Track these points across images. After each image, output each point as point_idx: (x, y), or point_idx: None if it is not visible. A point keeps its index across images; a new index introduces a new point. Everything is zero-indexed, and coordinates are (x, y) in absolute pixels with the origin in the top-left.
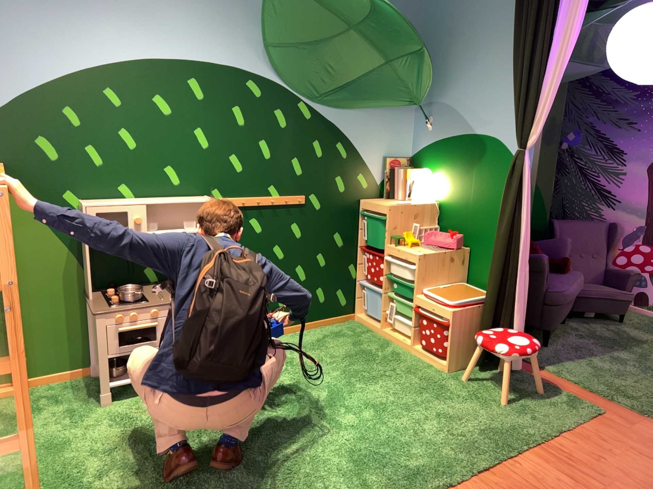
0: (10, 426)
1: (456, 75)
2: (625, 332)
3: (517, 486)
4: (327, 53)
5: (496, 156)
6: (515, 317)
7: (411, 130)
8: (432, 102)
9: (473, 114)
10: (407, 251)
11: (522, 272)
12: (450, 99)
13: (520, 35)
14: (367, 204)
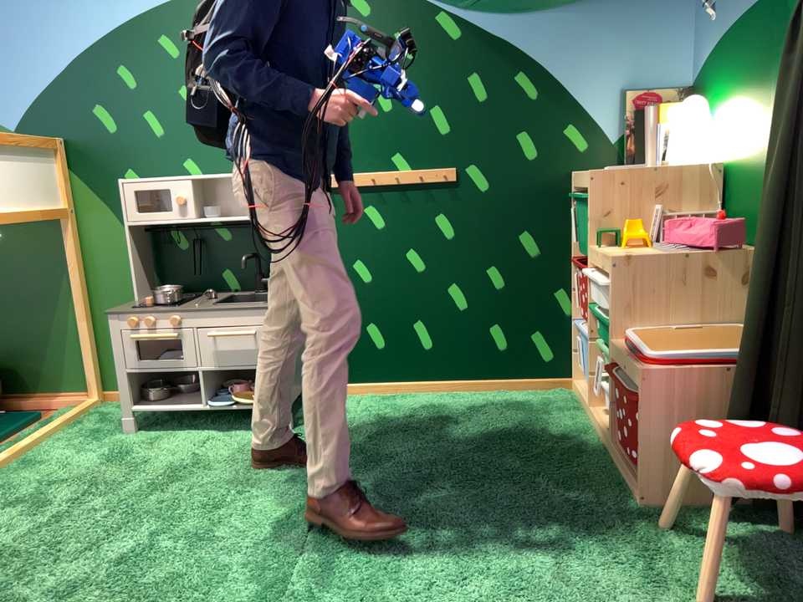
0: (24, 436)
1: None
2: None
3: None
4: None
5: None
6: None
7: (691, 27)
8: None
9: None
10: (610, 253)
11: None
12: None
13: None
14: (576, 175)
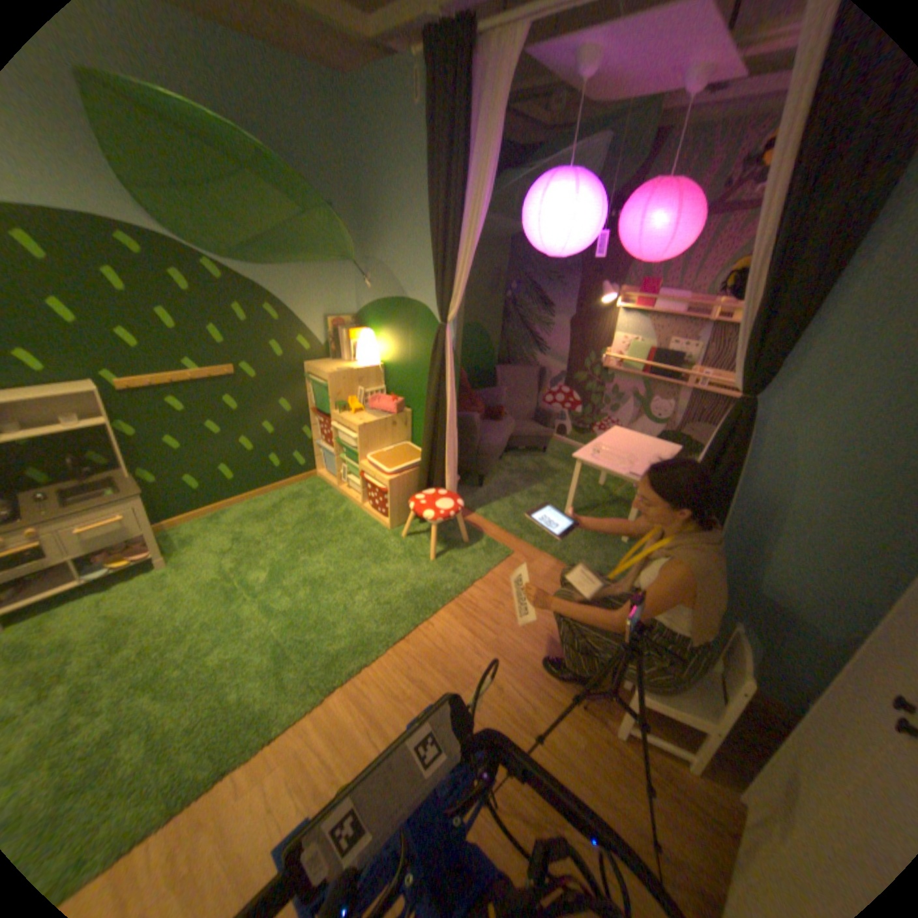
0: None
1: (389, 228)
2: (550, 466)
3: (427, 662)
4: (222, 194)
5: (430, 324)
6: (449, 483)
7: (354, 284)
8: (370, 256)
9: (408, 275)
10: (351, 421)
11: (455, 440)
12: (386, 255)
13: (438, 190)
14: (311, 368)
